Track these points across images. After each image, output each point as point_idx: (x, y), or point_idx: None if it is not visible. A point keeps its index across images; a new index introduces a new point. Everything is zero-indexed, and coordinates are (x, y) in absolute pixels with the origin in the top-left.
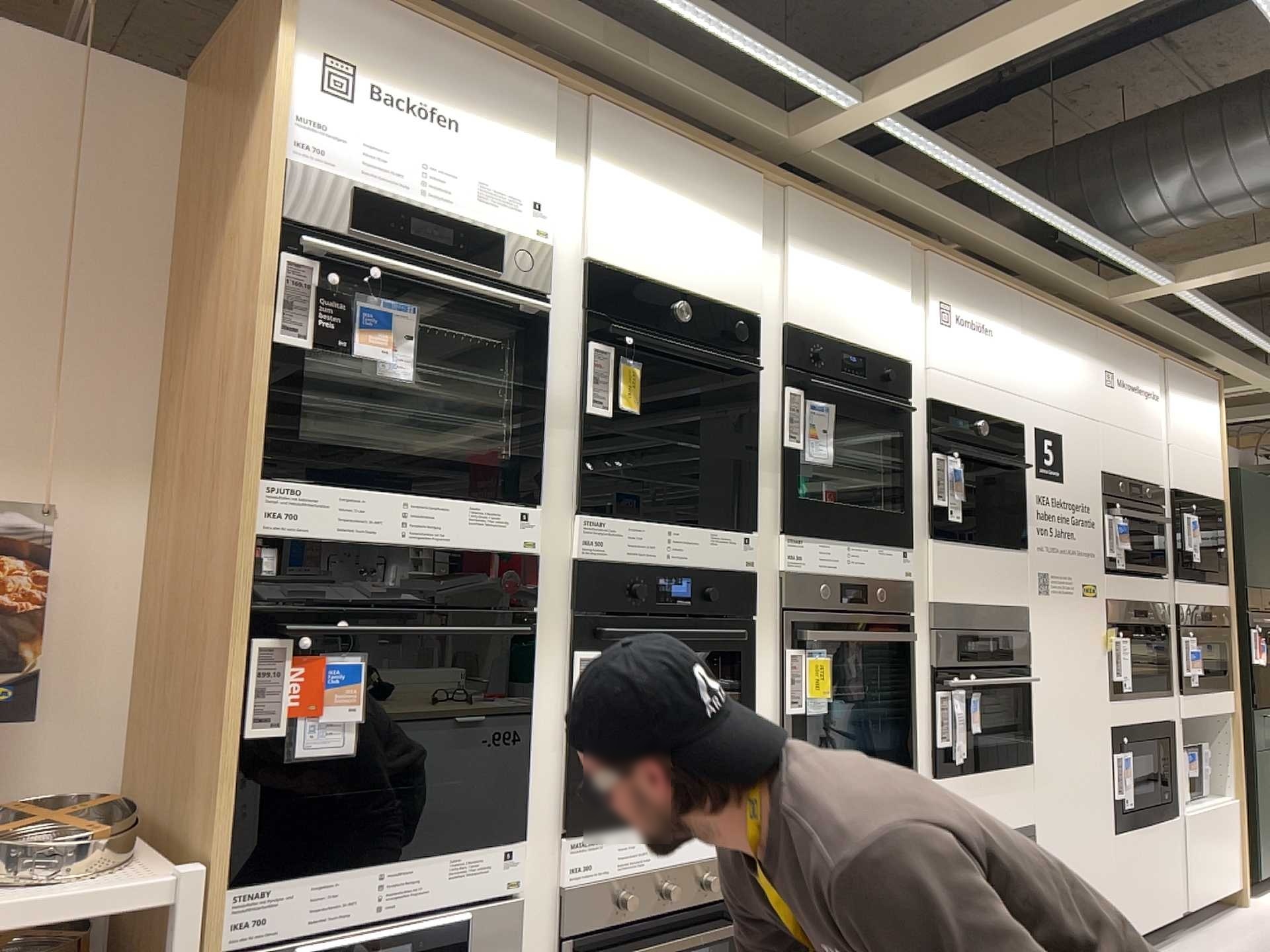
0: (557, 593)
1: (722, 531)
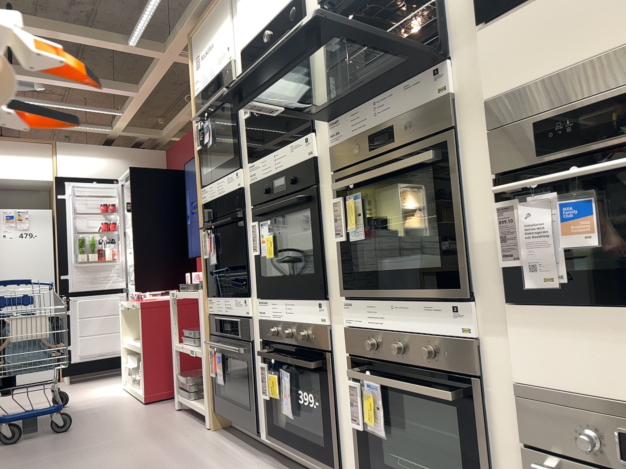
0: (249, 202)
1: (295, 141)
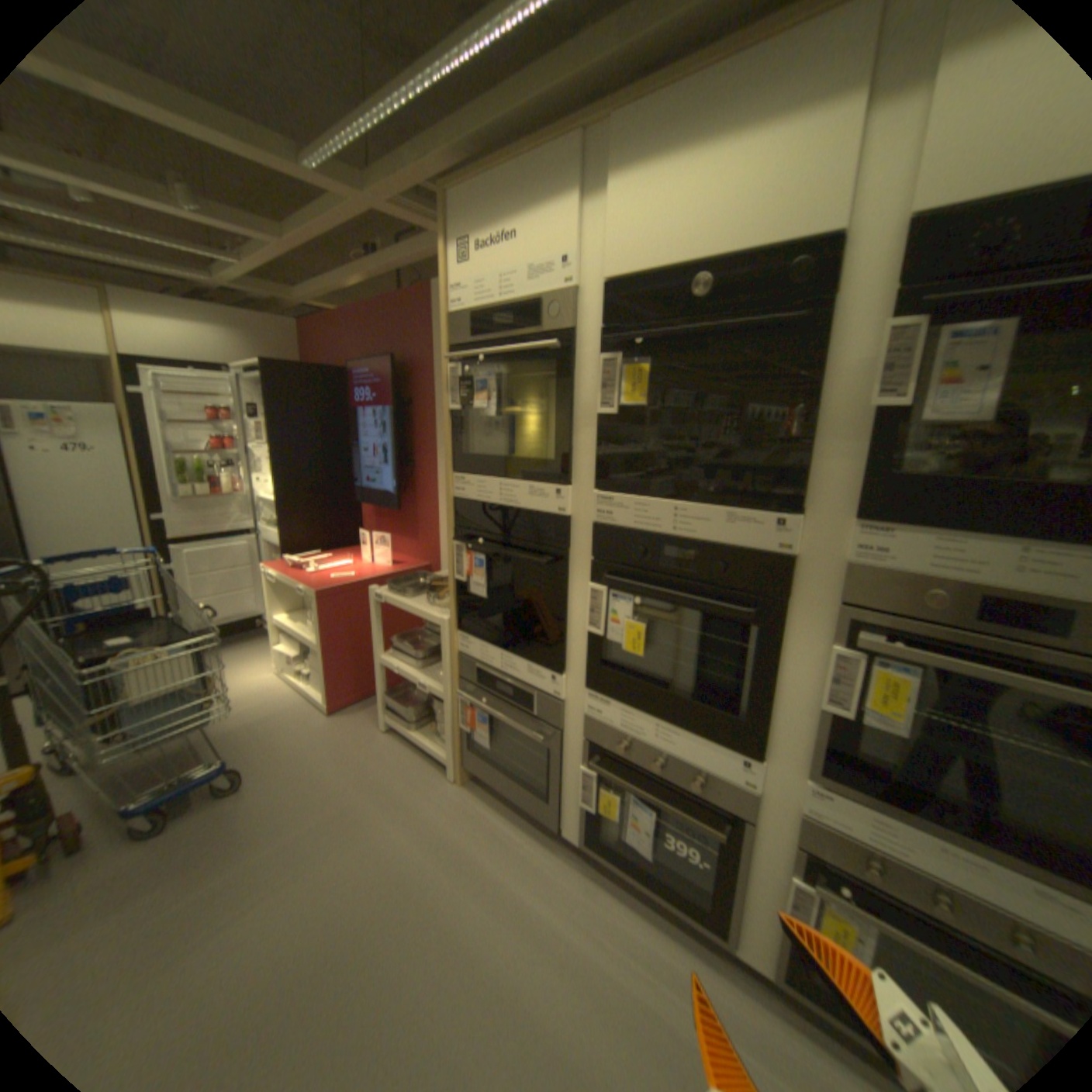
0: (582, 545)
1: (748, 511)
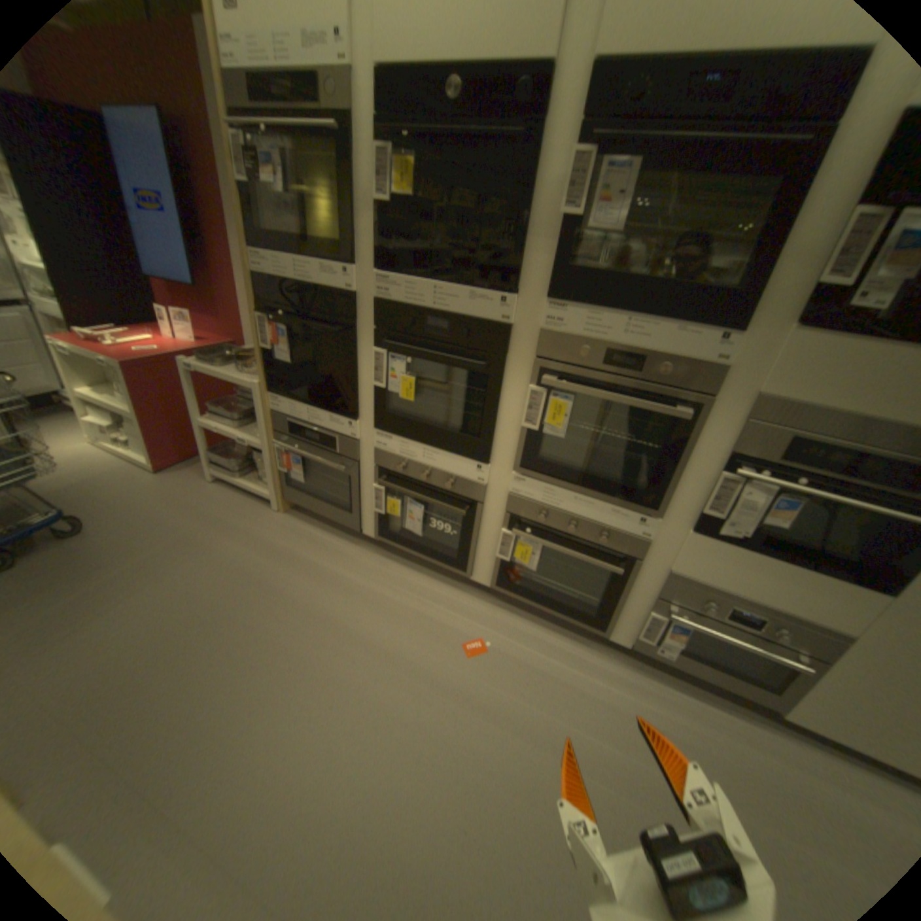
0: (367, 318)
1: (483, 292)
